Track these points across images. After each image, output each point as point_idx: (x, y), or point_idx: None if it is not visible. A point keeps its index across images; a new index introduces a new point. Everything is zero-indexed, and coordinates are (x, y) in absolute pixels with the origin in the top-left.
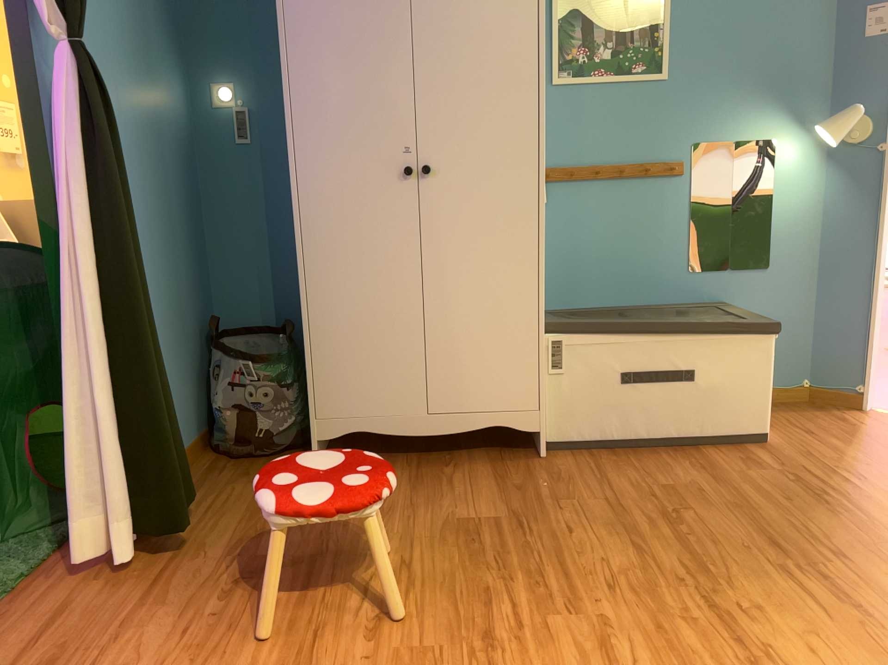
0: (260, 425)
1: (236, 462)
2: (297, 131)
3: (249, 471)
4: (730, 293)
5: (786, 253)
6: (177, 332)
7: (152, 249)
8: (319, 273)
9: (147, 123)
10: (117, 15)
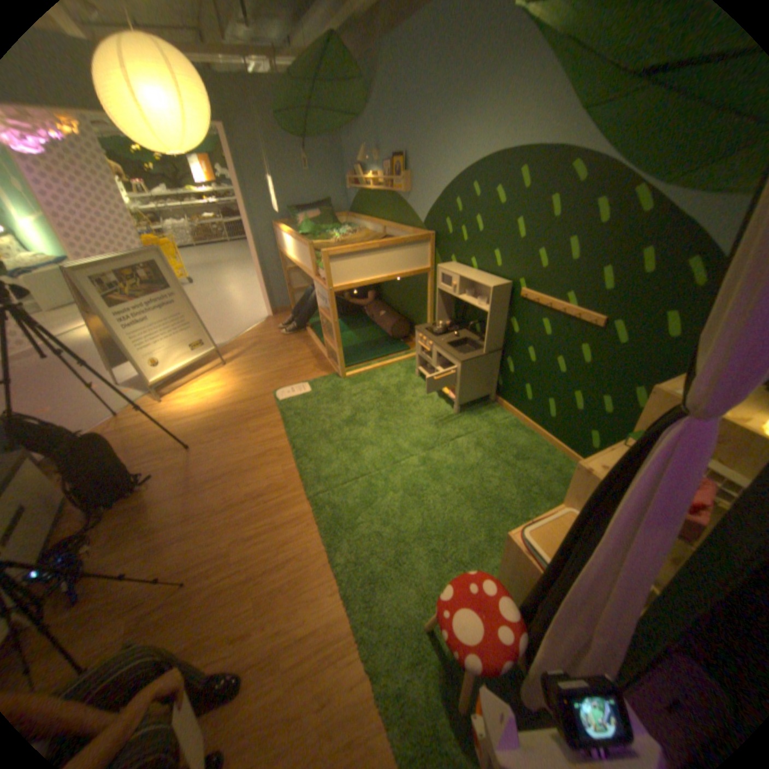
0: None
1: None
2: None
3: None
4: None
5: None
6: None
7: None
8: None
9: None
10: None
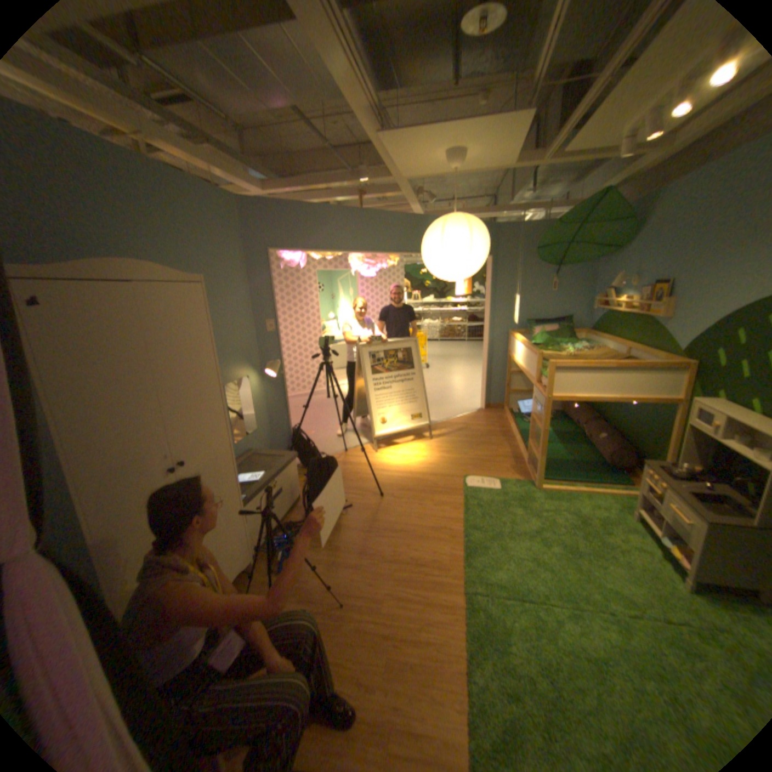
0: None
1: None
2: (81, 484)
3: None
4: (248, 445)
5: (259, 420)
6: None
7: None
8: (123, 580)
9: None
10: None
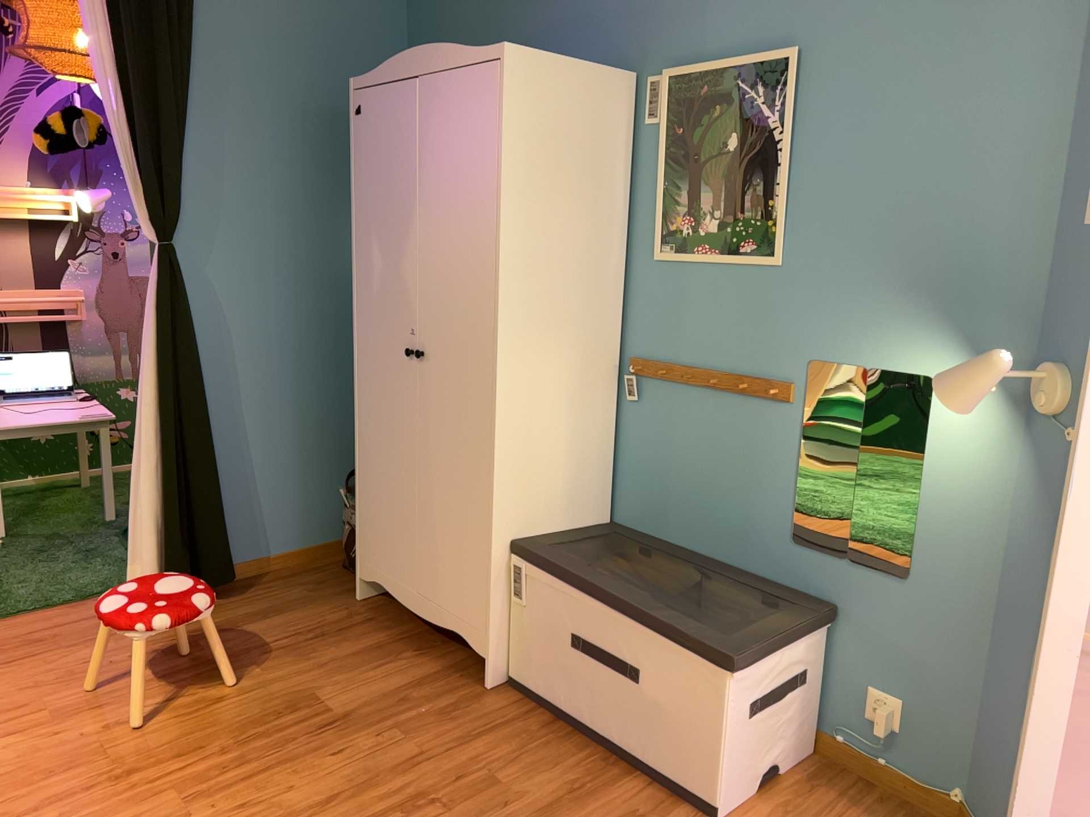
0: (352, 549)
1: (327, 574)
2: (357, 299)
3: (318, 584)
4: (846, 594)
5: (937, 564)
6: (320, 449)
7: (294, 379)
8: (364, 430)
9: (308, 276)
10: (280, 195)
